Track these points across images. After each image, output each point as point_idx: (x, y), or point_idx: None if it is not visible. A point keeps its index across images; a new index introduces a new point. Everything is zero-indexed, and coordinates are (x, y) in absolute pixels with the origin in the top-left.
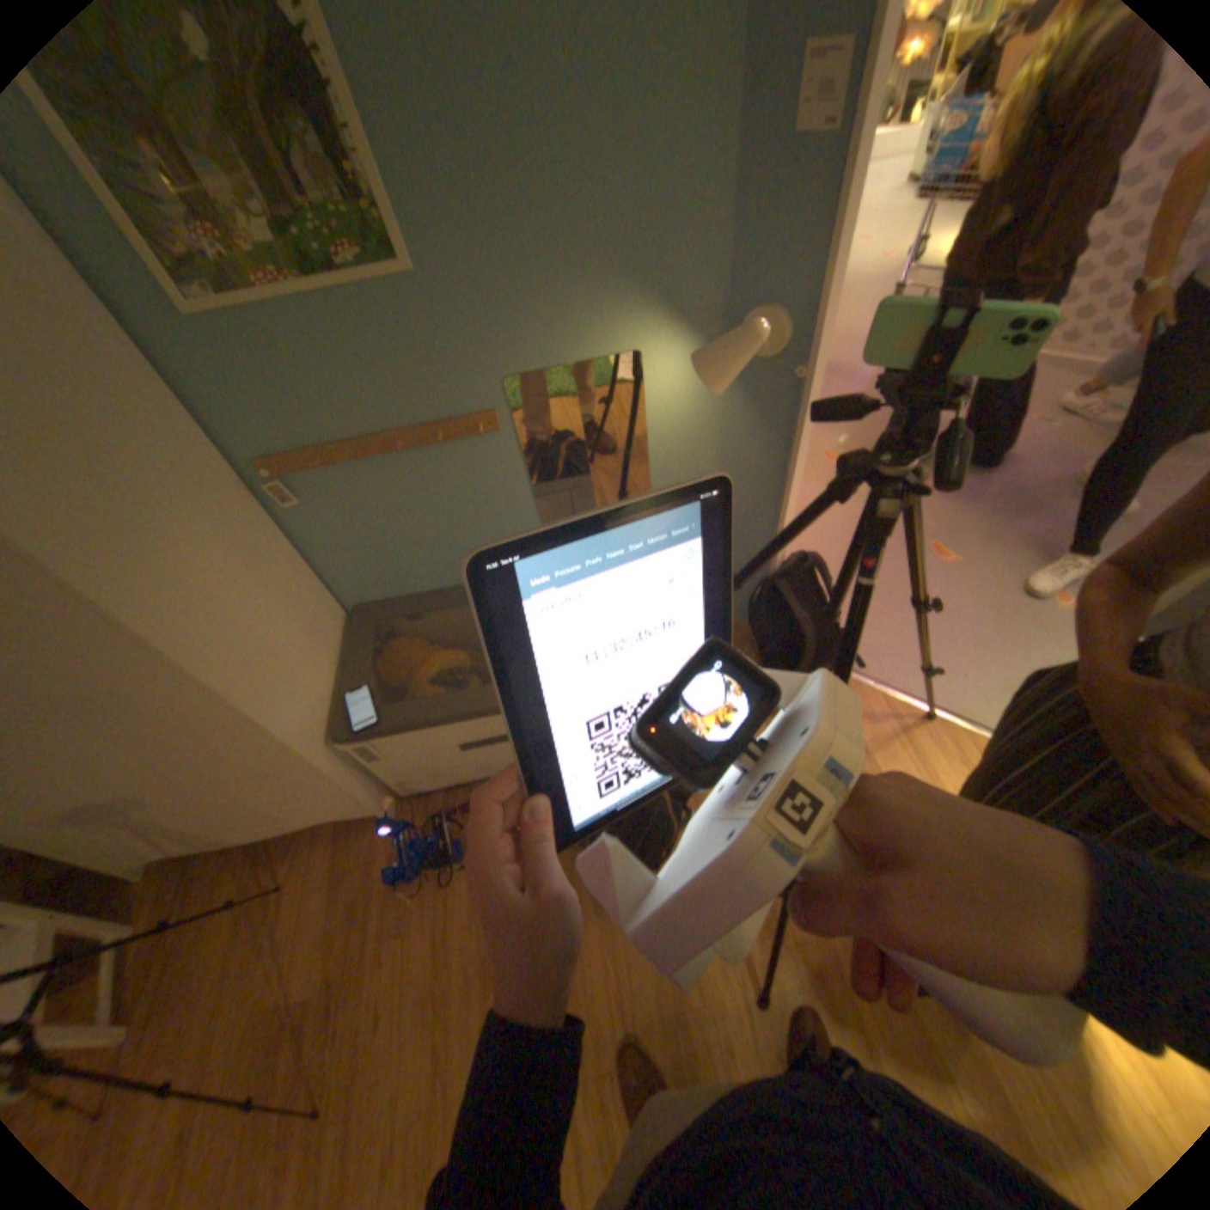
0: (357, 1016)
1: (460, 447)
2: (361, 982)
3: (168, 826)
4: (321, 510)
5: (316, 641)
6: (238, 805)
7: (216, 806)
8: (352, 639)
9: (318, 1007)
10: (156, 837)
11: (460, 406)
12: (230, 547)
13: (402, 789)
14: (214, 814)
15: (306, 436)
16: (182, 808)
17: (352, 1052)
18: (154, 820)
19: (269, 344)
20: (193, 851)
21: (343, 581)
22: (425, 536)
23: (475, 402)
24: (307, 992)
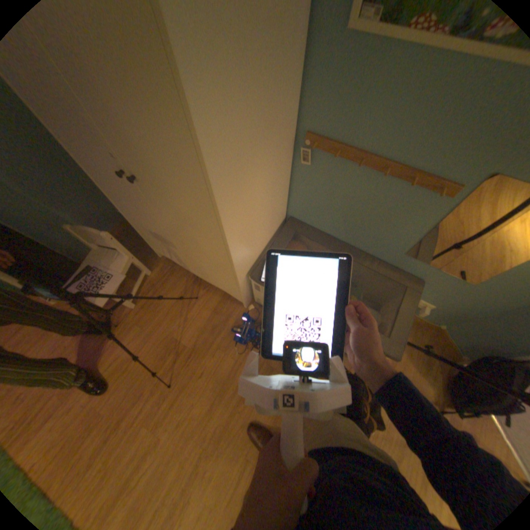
0: (197, 367)
1: (418, 190)
2: (204, 357)
3: (179, 256)
4: (316, 174)
5: (270, 230)
6: (203, 265)
7: (196, 261)
8: (282, 234)
9: (188, 352)
10: (173, 255)
11: (447, 171)
12: (272, 176)
13: (258, 302)
14: (194, 262)
15: (345, 136)
16: (187, 256)
17: (190, 378)
18: (176, 252)
19: (379, 73)
20: (180, 265)
21: (296, 206)
22: (350, 214)
23: (459, 175)
24: (188, 344)
